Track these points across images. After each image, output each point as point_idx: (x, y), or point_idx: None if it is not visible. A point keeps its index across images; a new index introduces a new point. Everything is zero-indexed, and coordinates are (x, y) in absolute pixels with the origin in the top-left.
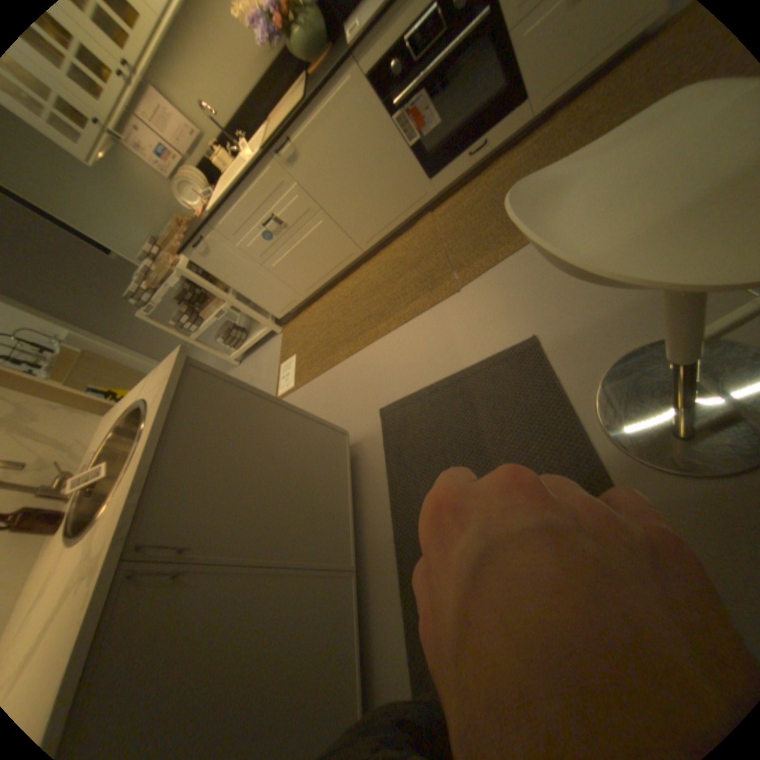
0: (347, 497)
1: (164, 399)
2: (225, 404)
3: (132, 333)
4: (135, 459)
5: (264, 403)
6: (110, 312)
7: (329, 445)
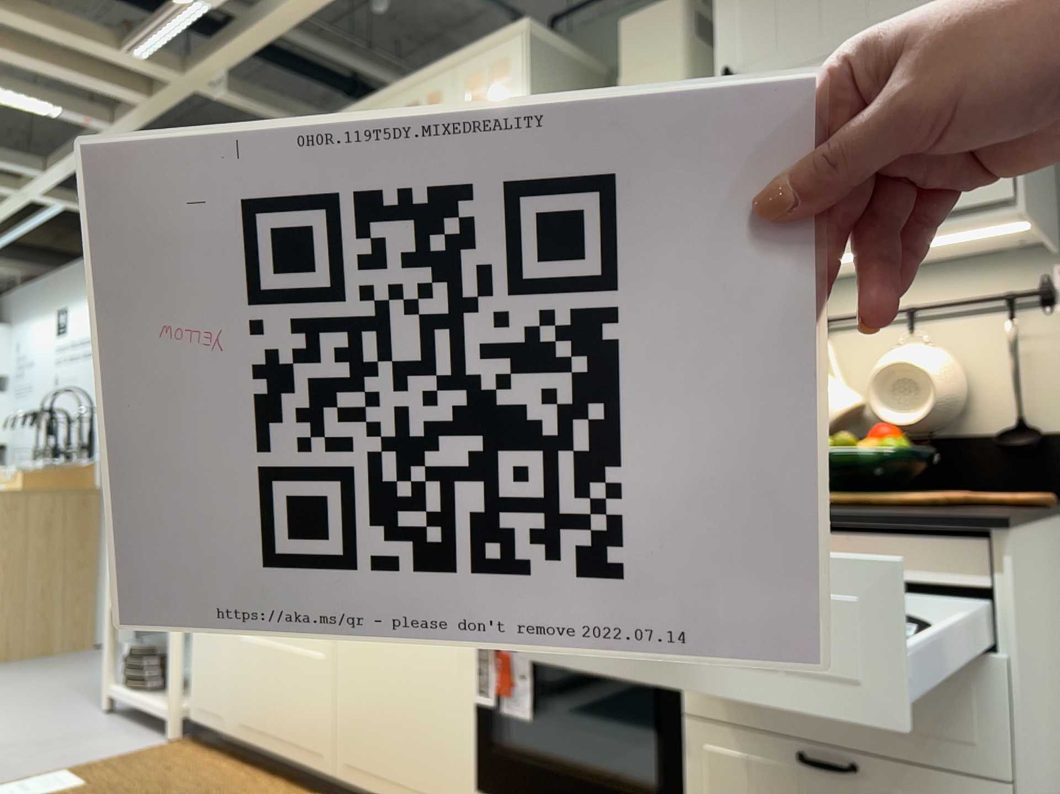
0: None
1: None
2: None
3: None
4: None
5: None
6: None
7: None
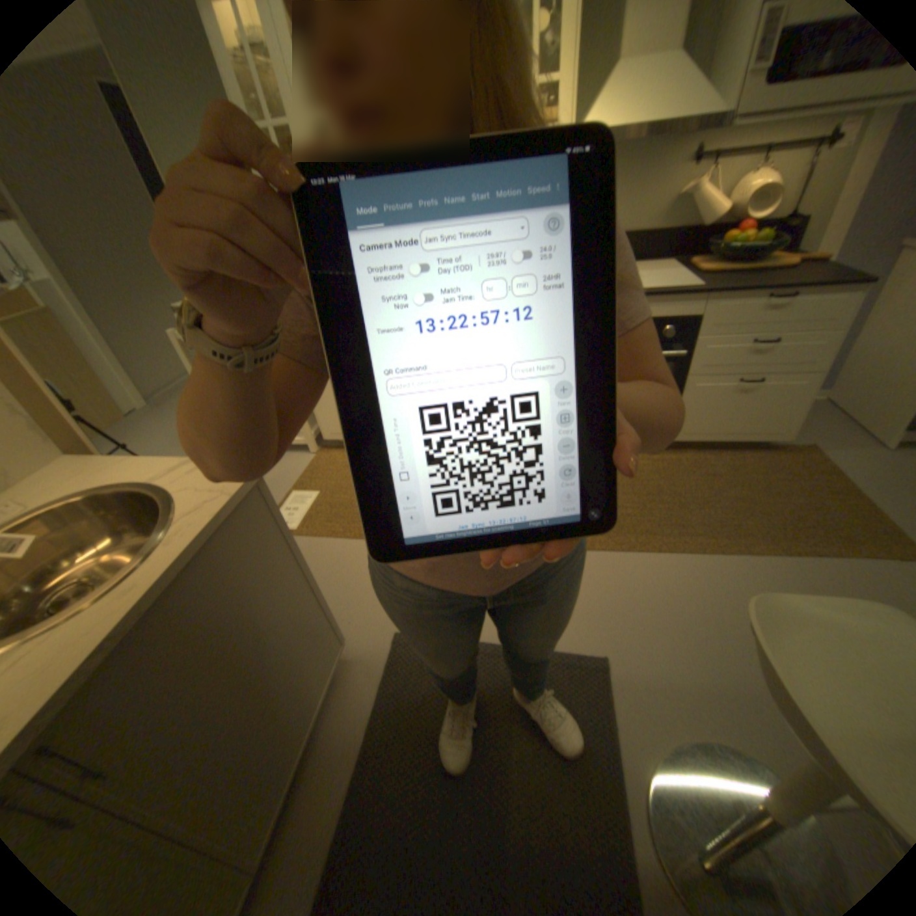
0: (302, 743)
1: (213, 523)
2: (261, 554)
3: (125, 329)
4: (129, 593)
5: (295, 569)
6: (119, 292)
7: (322, 655)
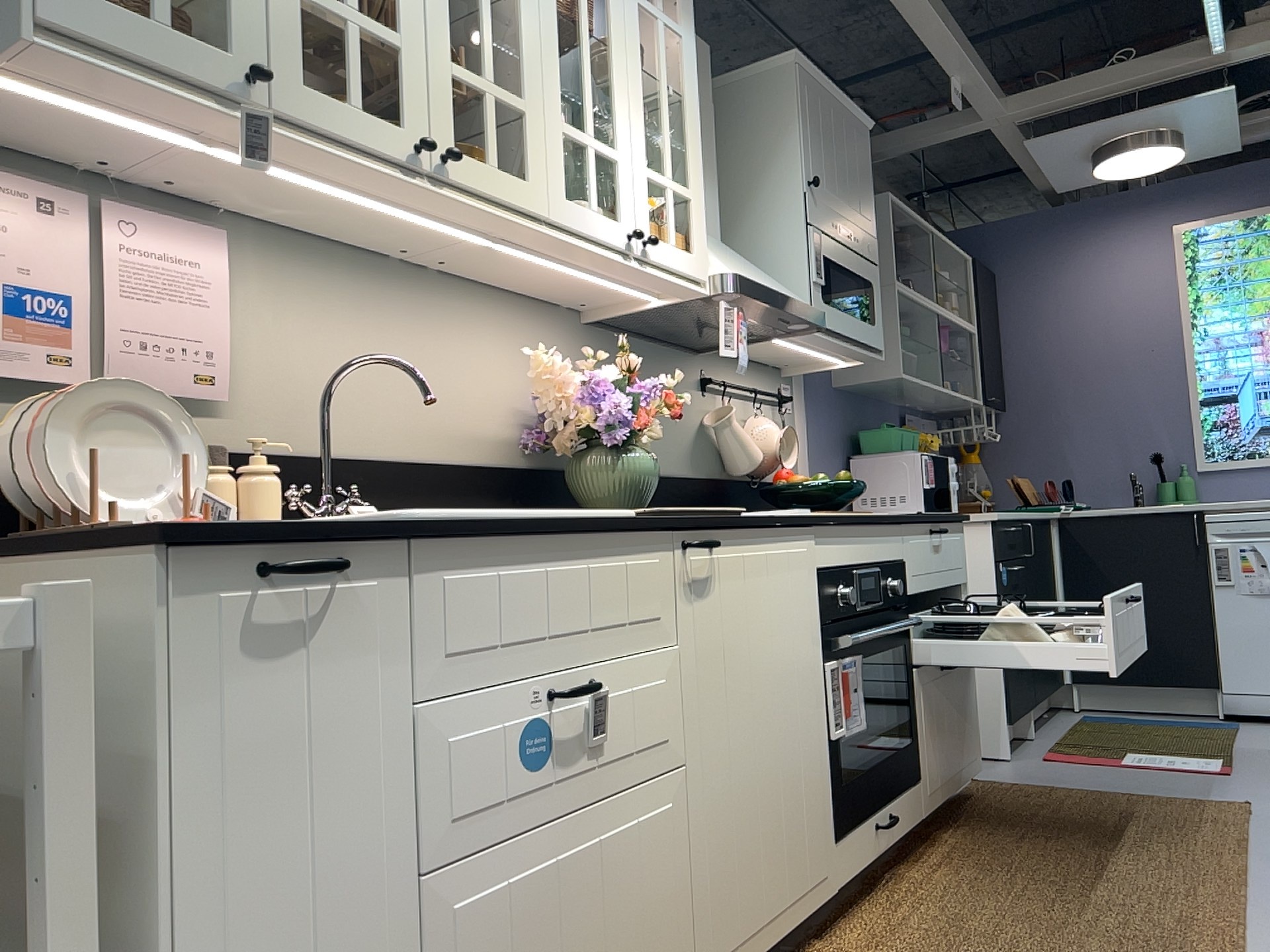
0: None
1: None
2: None
3: None
4: None
5: None
6: None
7: None
